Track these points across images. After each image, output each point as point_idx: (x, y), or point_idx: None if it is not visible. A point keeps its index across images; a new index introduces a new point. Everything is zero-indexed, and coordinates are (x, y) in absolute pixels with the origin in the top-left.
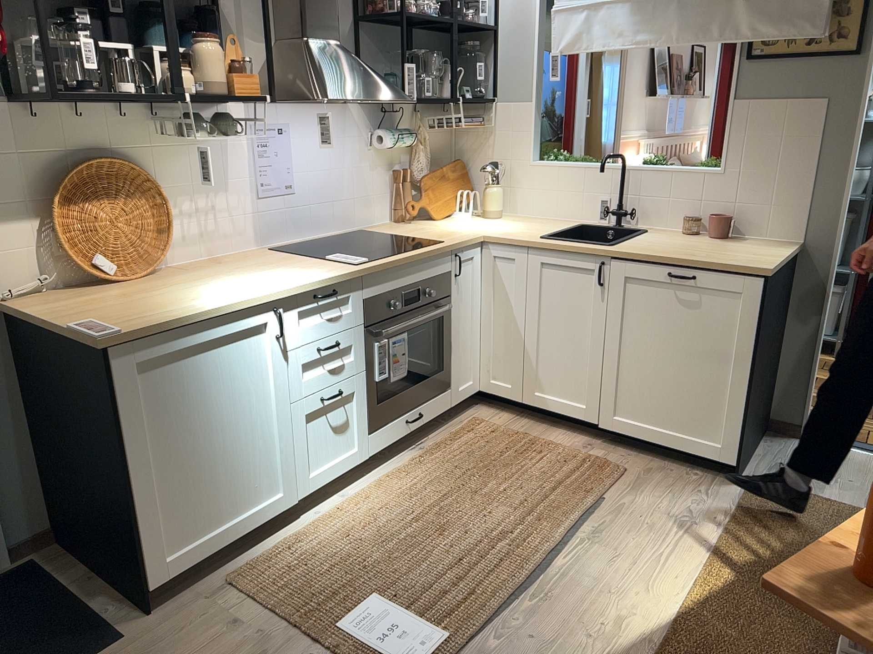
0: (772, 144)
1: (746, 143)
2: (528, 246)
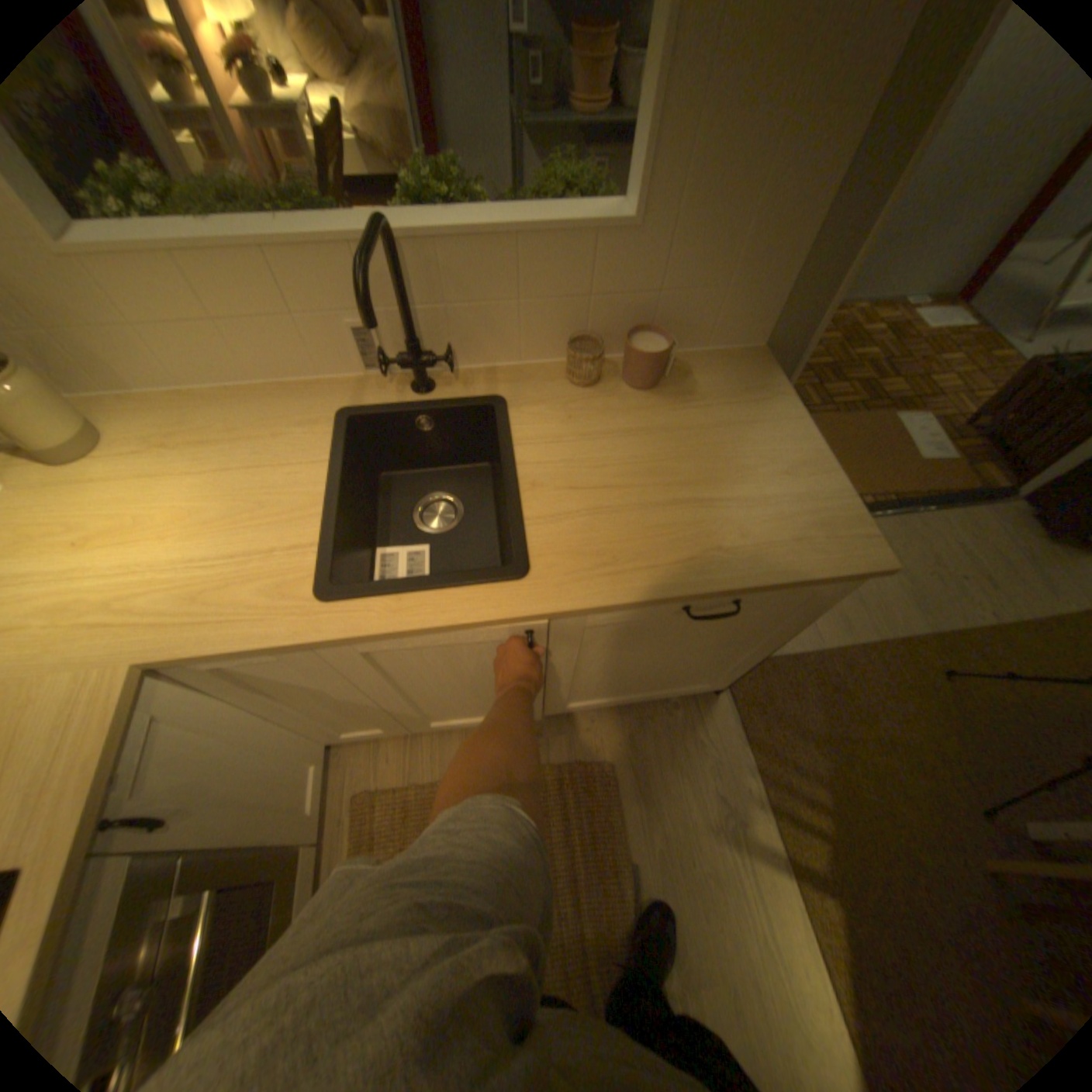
0: (757, 136)
1: (696, 137)
2: (297, 646)
